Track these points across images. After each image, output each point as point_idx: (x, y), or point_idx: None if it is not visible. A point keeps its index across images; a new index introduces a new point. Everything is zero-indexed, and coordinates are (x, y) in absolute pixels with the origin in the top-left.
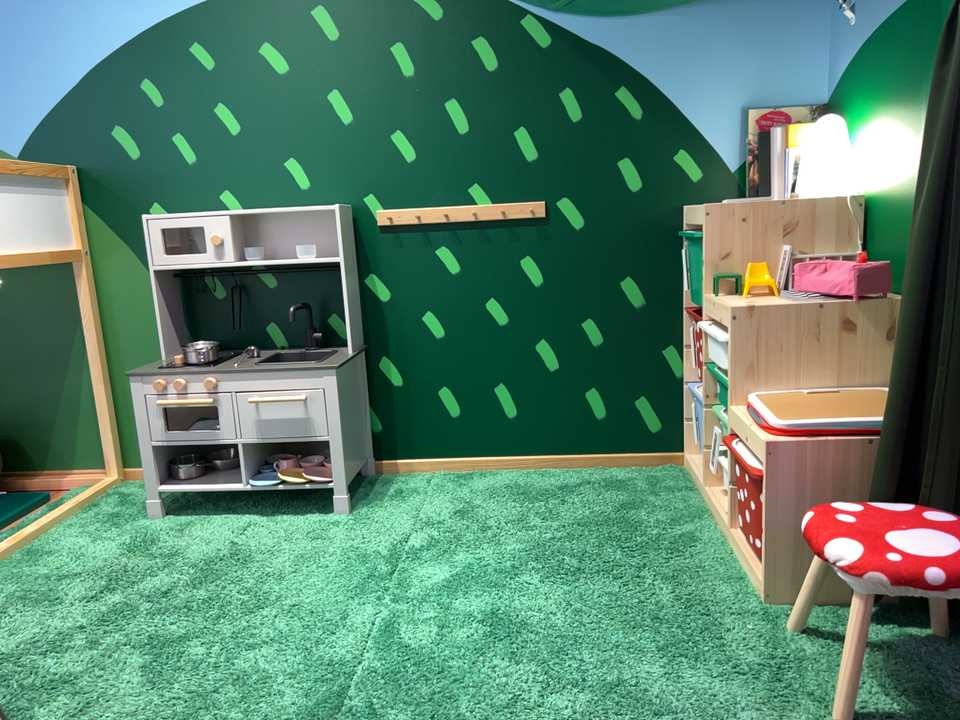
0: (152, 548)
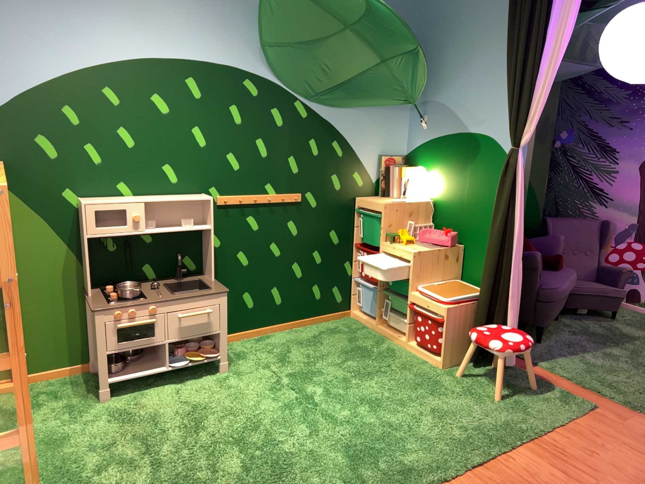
0: (138, 413)
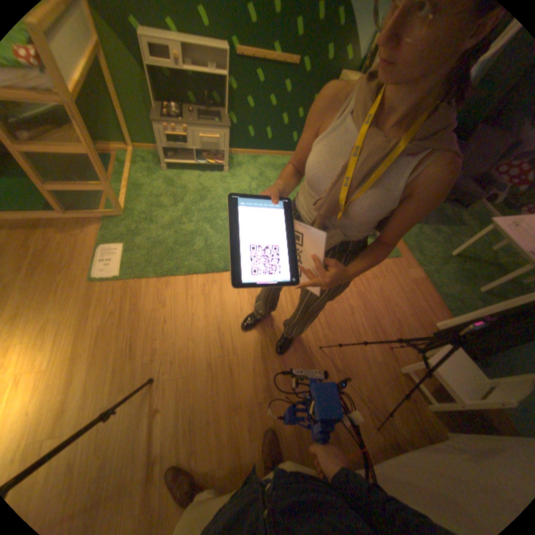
0: (174, 185)
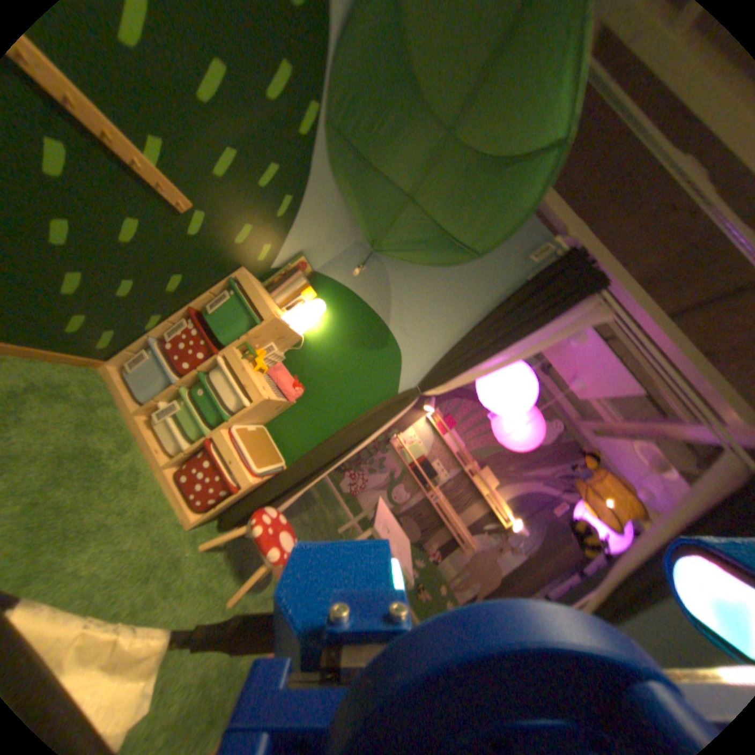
0: None
